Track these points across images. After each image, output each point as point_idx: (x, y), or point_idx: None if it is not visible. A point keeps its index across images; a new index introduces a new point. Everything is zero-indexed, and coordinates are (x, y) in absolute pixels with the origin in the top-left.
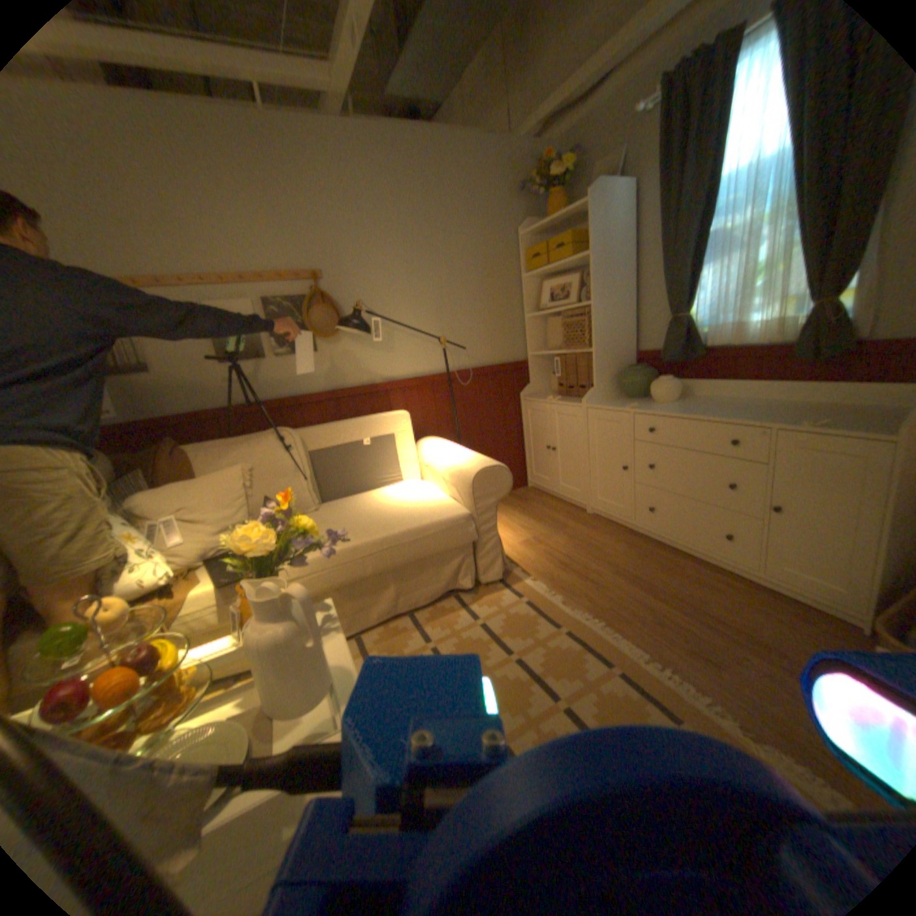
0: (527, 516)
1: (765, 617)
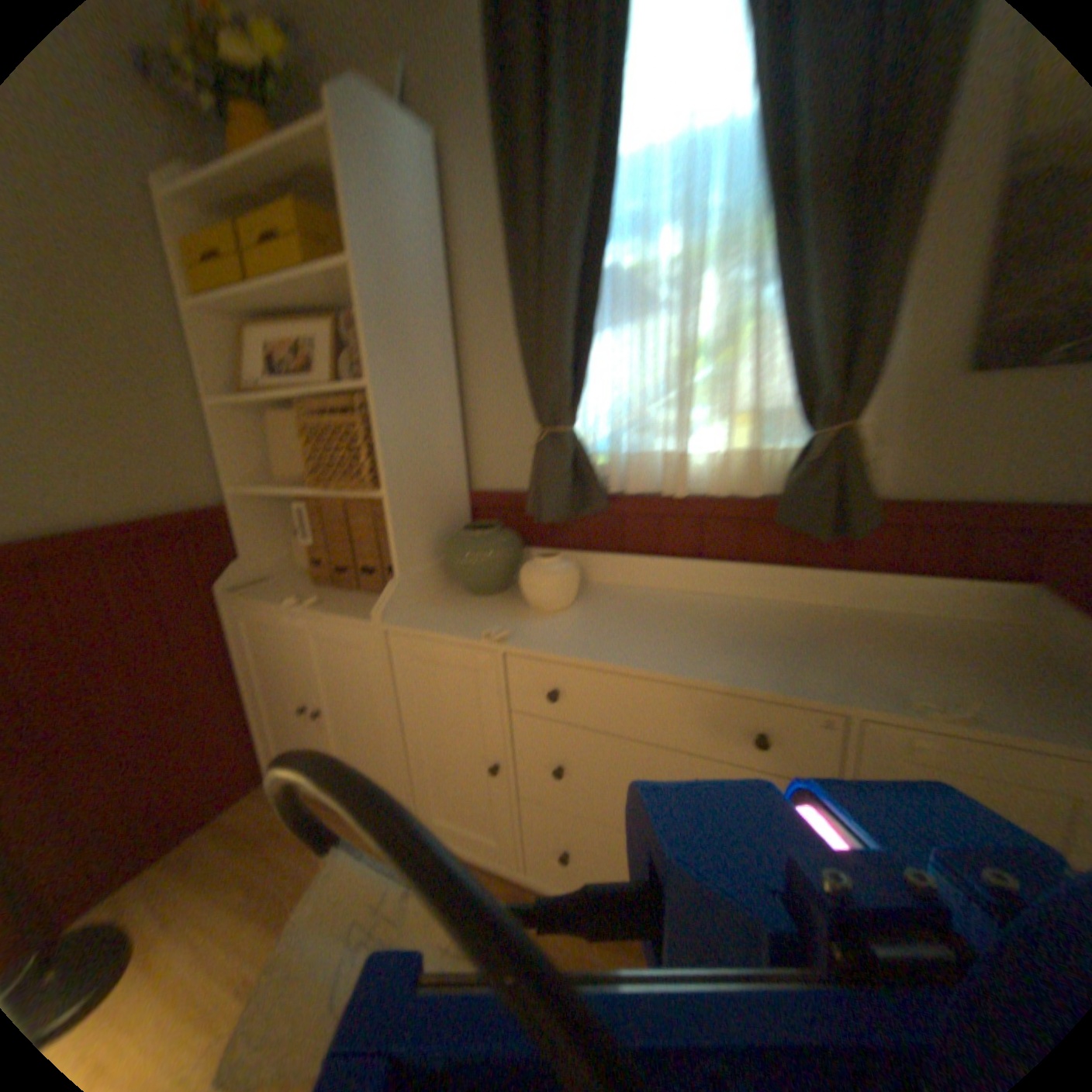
0: (264, 920)
1: None
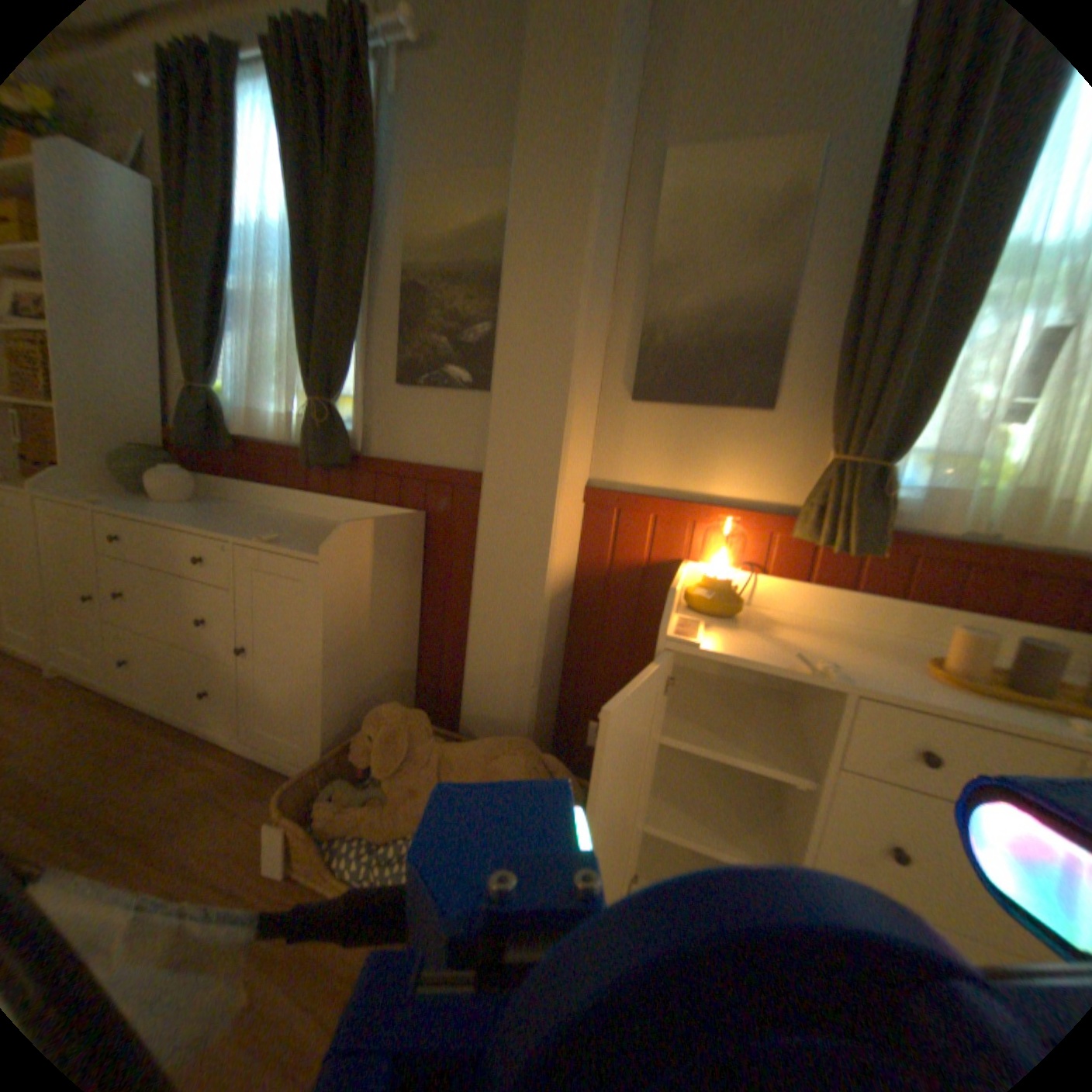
0: None
1: (208, 808)
